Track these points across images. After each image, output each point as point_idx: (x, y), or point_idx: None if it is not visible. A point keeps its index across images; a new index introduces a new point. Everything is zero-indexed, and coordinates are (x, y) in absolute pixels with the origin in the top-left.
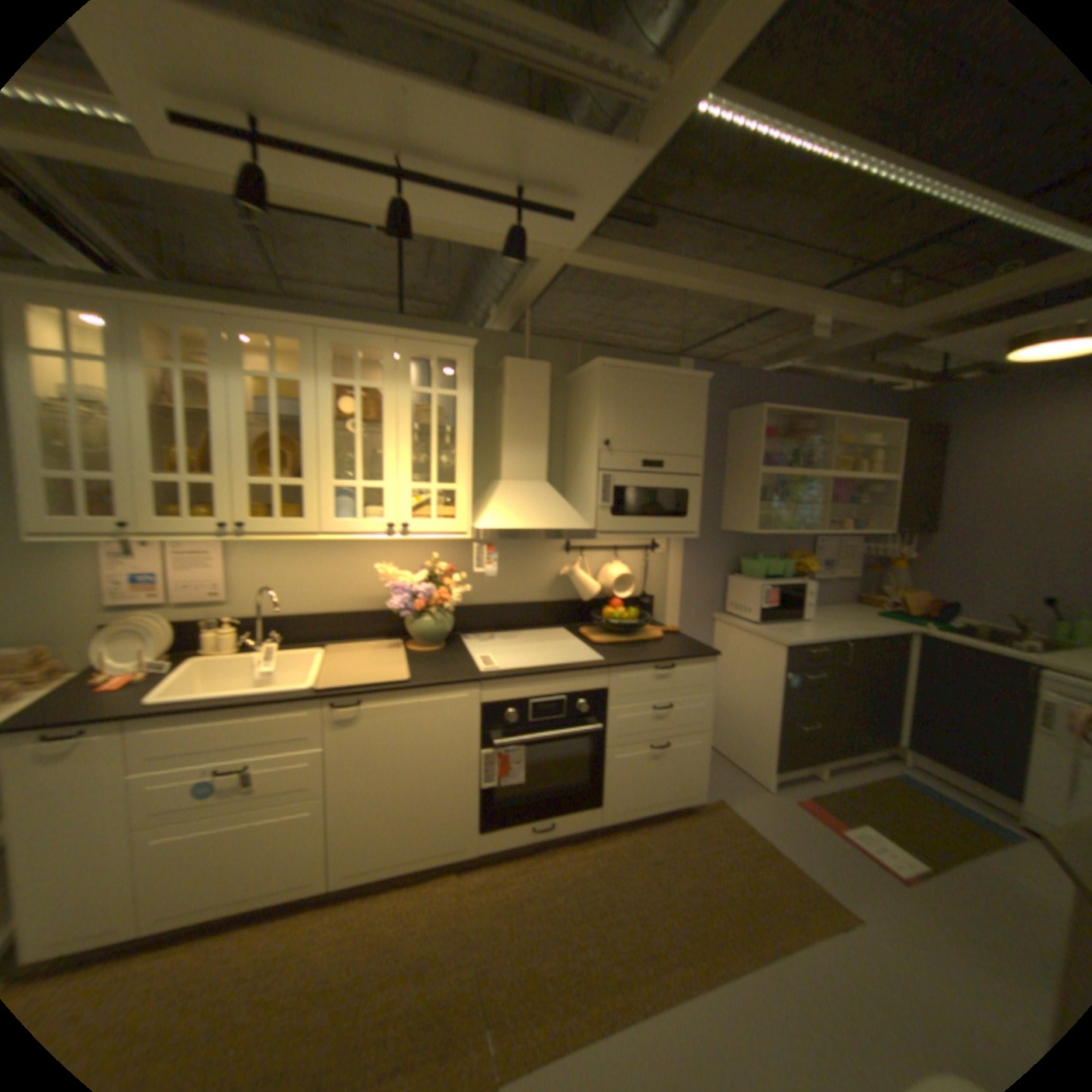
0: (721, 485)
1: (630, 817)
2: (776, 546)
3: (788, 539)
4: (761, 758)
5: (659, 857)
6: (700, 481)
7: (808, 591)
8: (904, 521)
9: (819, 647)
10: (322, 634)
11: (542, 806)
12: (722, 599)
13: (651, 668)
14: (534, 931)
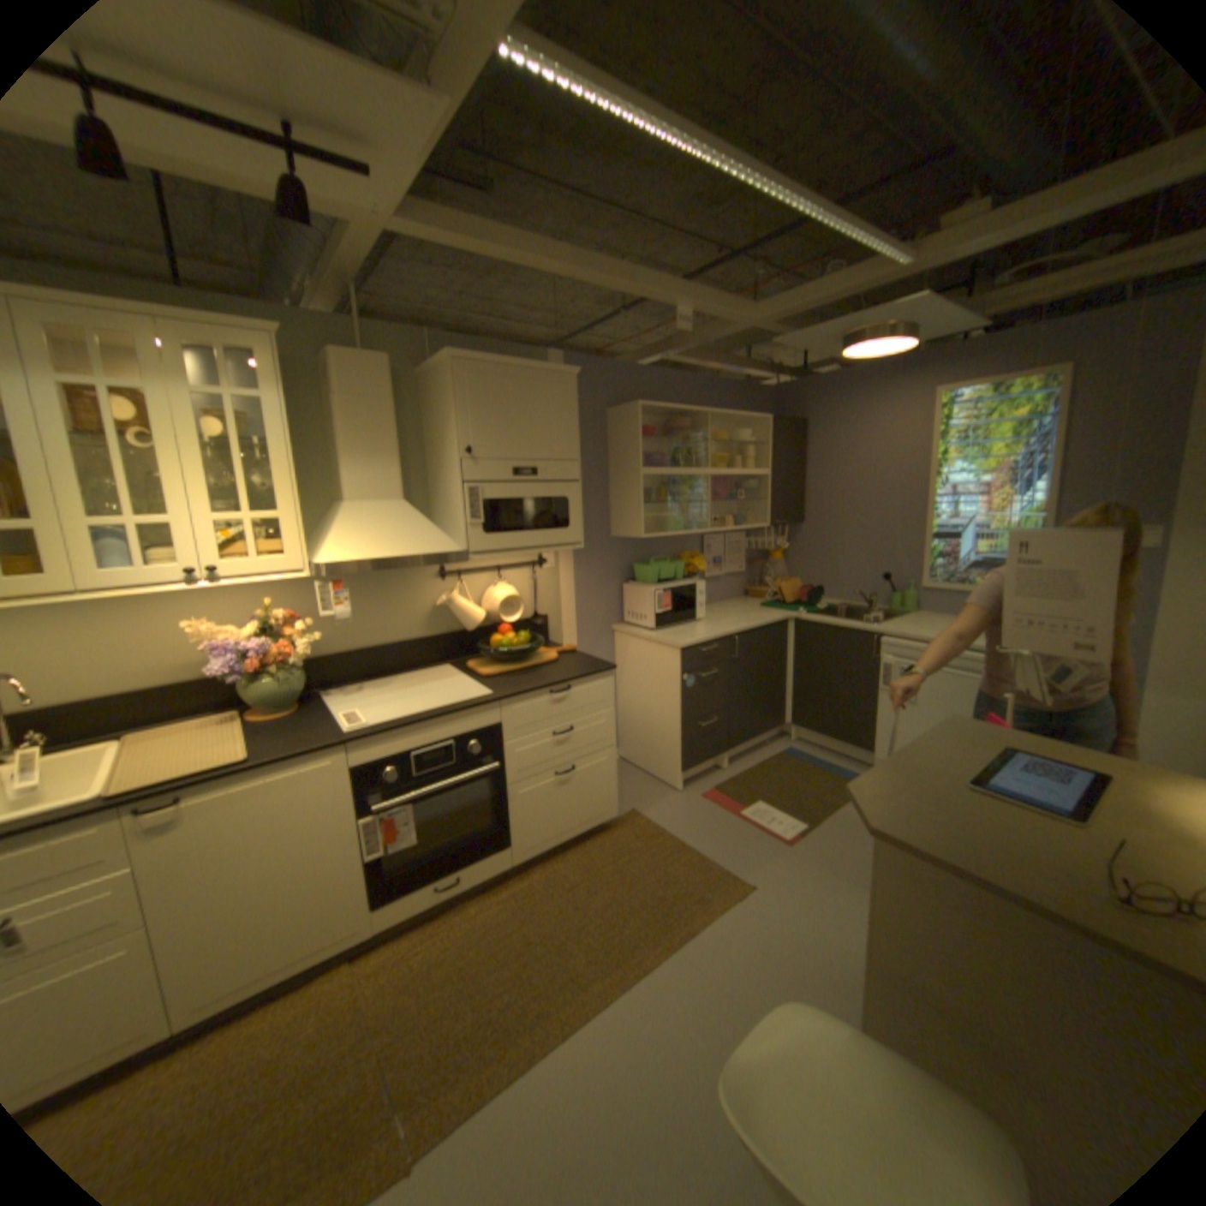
0: (604, 489)
1: (540, 849)
2: (665, 549)
3: (676, 540)
4: (666, 760)
5: (572, 880)
6: (578, 488)
7: (696, 590)
8: (775, 513)
9: (707, 645)
10: (110, 722)
11: (440, 863)
12: (617, 609)
13: (544, 693)
14: (442, 995)
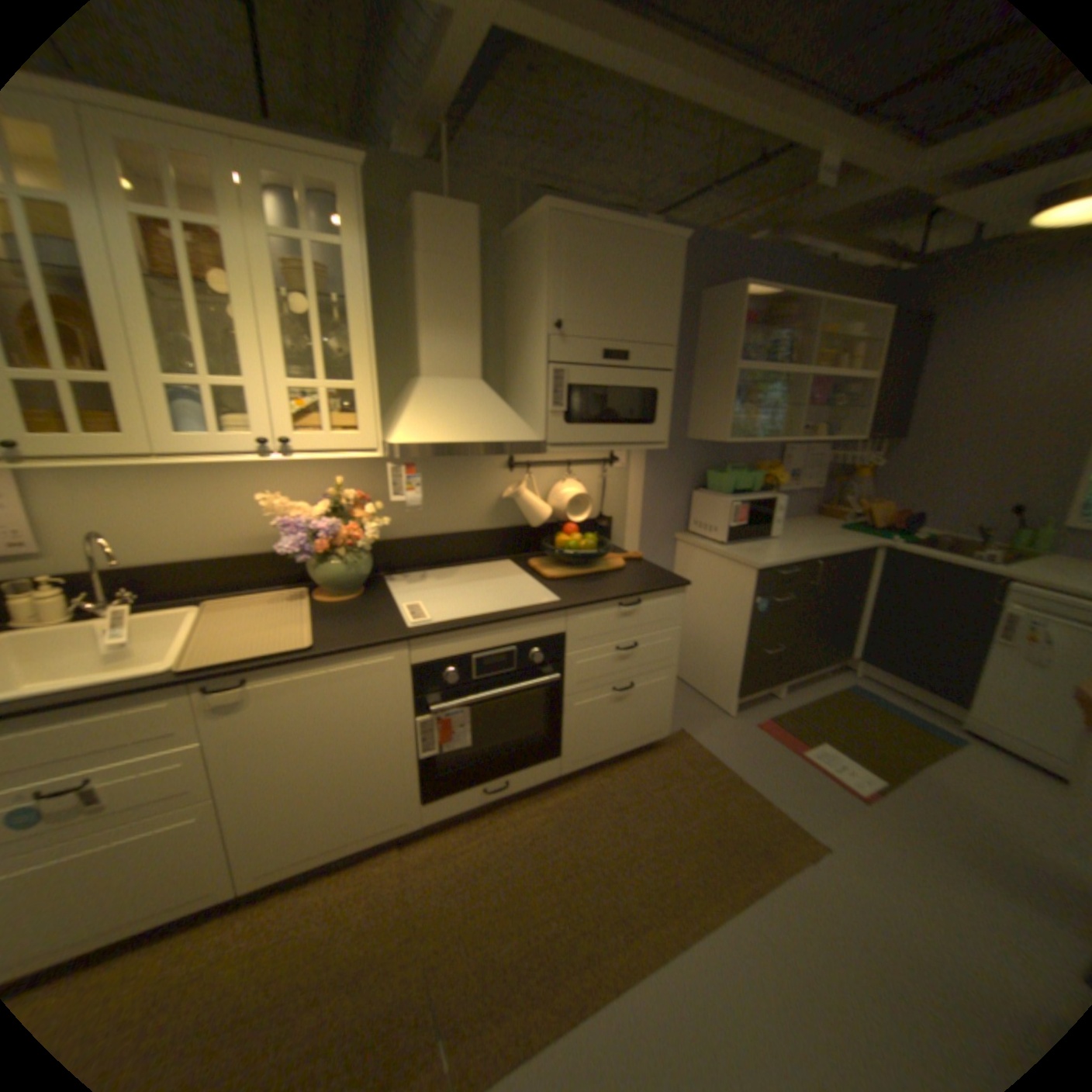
0: (689, 384)
1: (590, 762)
2: (744, 456)
3: (757, 447)
4: (722, 682)
5: (622, 801)
6: (672, 378)
7: (778, 505)
8: (878, 424)
9: (789, 568)
10: (196, 586)
11: (493, 766)
12: (685, 517)
13: (614, 605)
14: (489, 907)
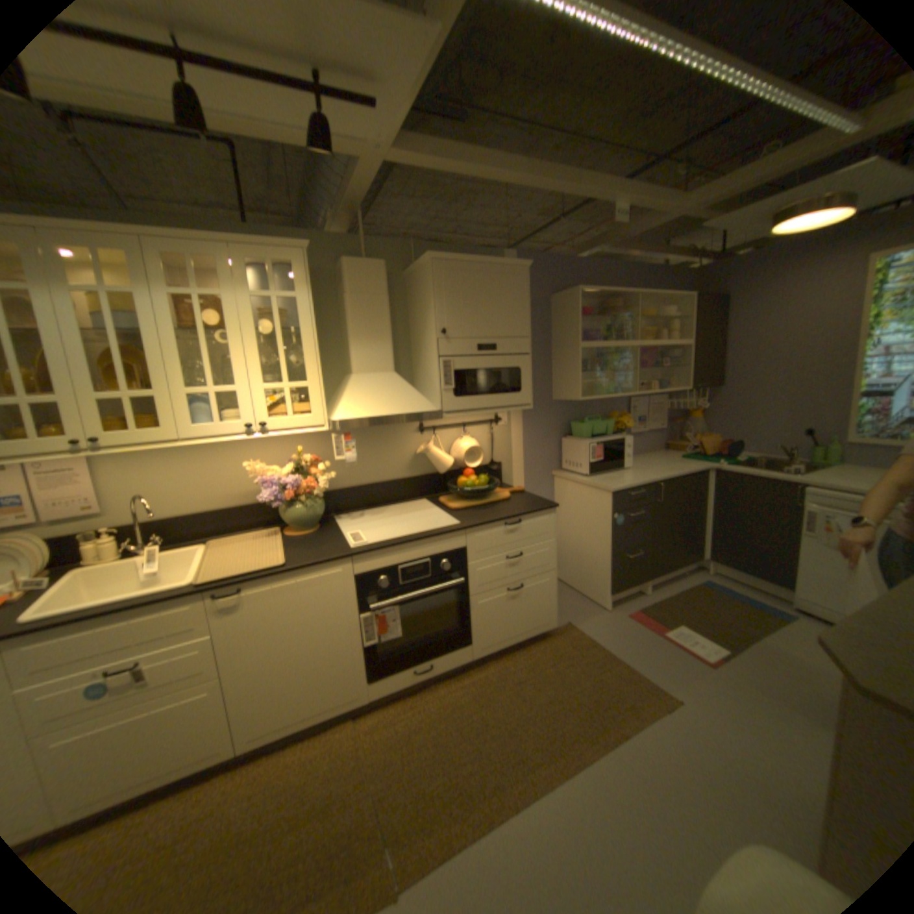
0: (548, 361)
1: (495, 649)
2: (598, 409)
3: (607, 402)
4: (597, 584)
5: (521, 677)
6: (529, 359)
7: (625, 444)
8: (697, 378)
9: (636, 490)
10: (200, 531)
11: (419, 653)
12: (557, 458)
13: (500, 525)
14: (420, 758)
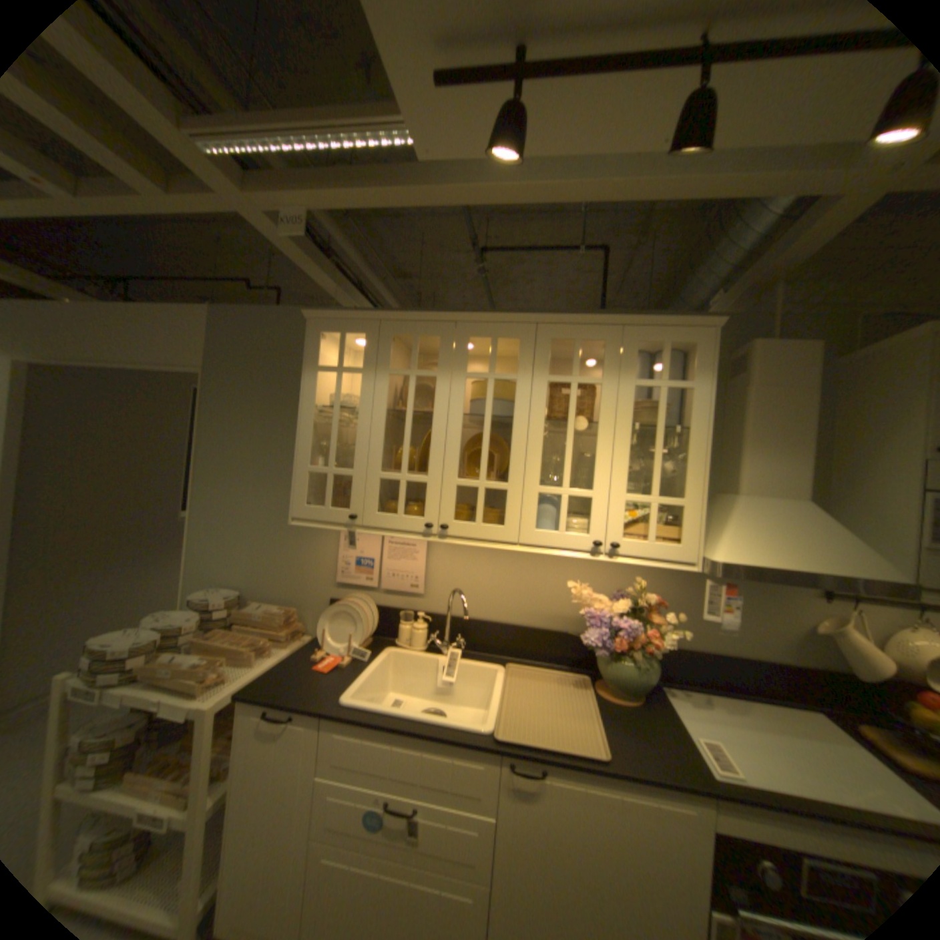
0: None
1: None
2: None
3: None
4: None
5: None
6: None
7: None
8: None
9: None
10: (500, 646)
11: None
12: None
13: None
14: None
